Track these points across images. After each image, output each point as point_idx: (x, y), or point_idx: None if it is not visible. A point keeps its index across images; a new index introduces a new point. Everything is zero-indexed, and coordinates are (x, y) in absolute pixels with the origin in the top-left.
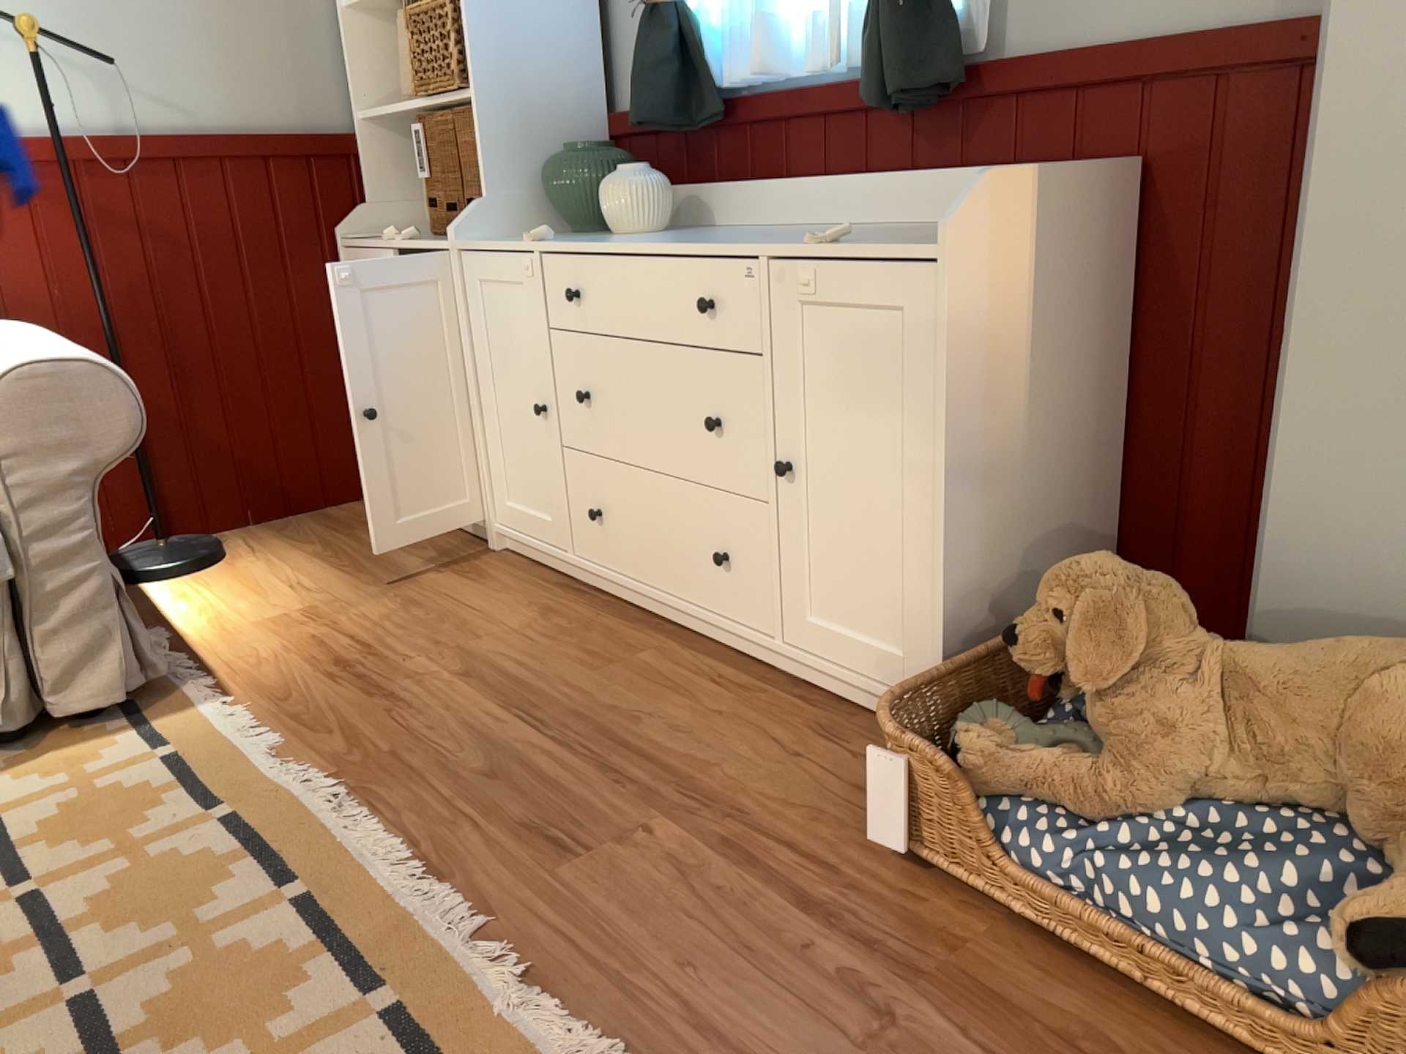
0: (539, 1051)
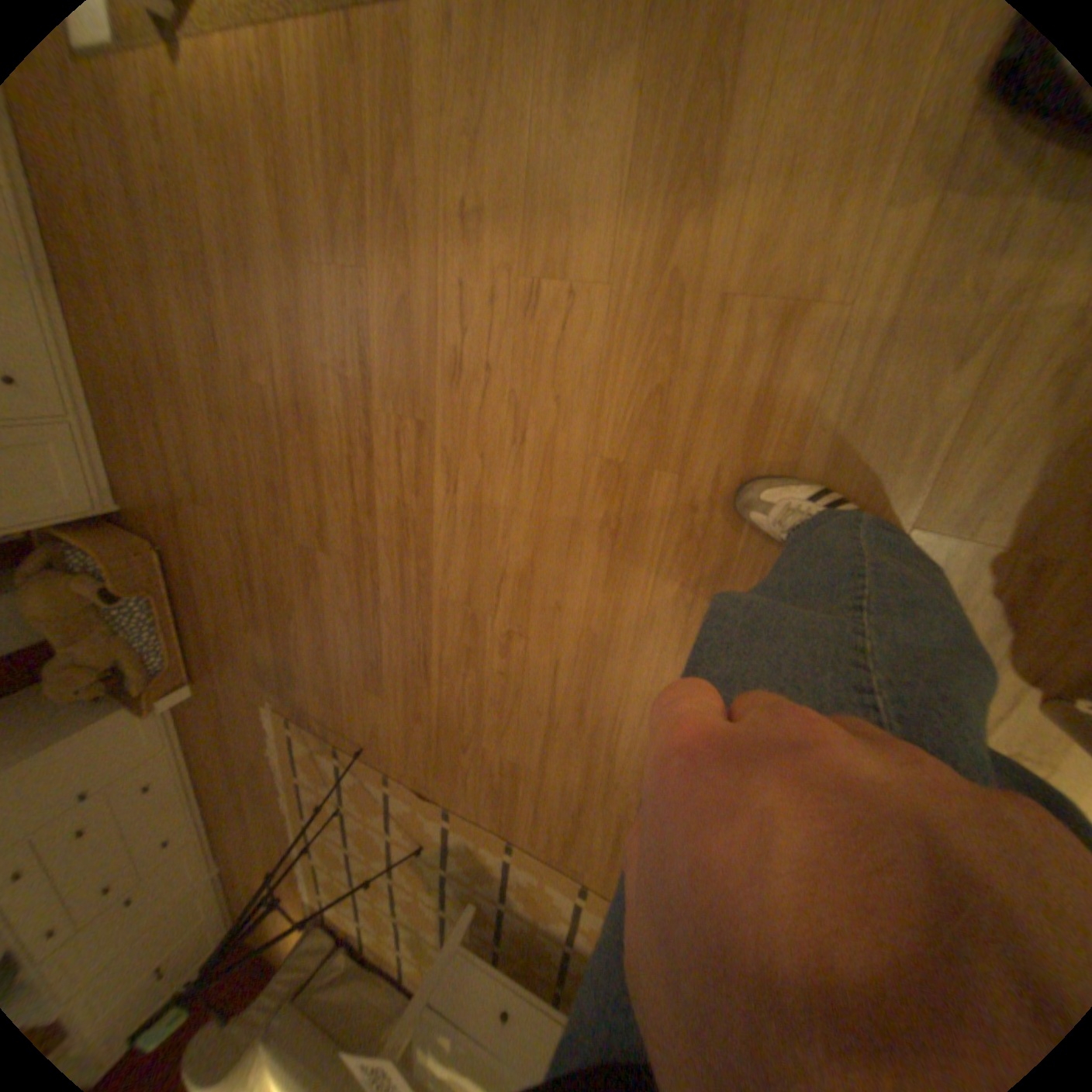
0: (266, 739)
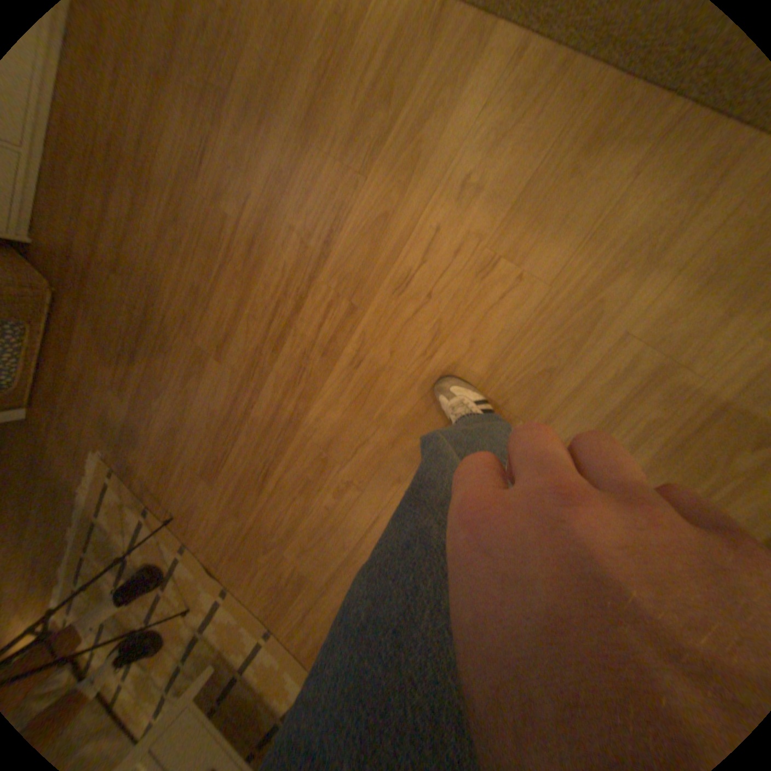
0: (84, 480)
